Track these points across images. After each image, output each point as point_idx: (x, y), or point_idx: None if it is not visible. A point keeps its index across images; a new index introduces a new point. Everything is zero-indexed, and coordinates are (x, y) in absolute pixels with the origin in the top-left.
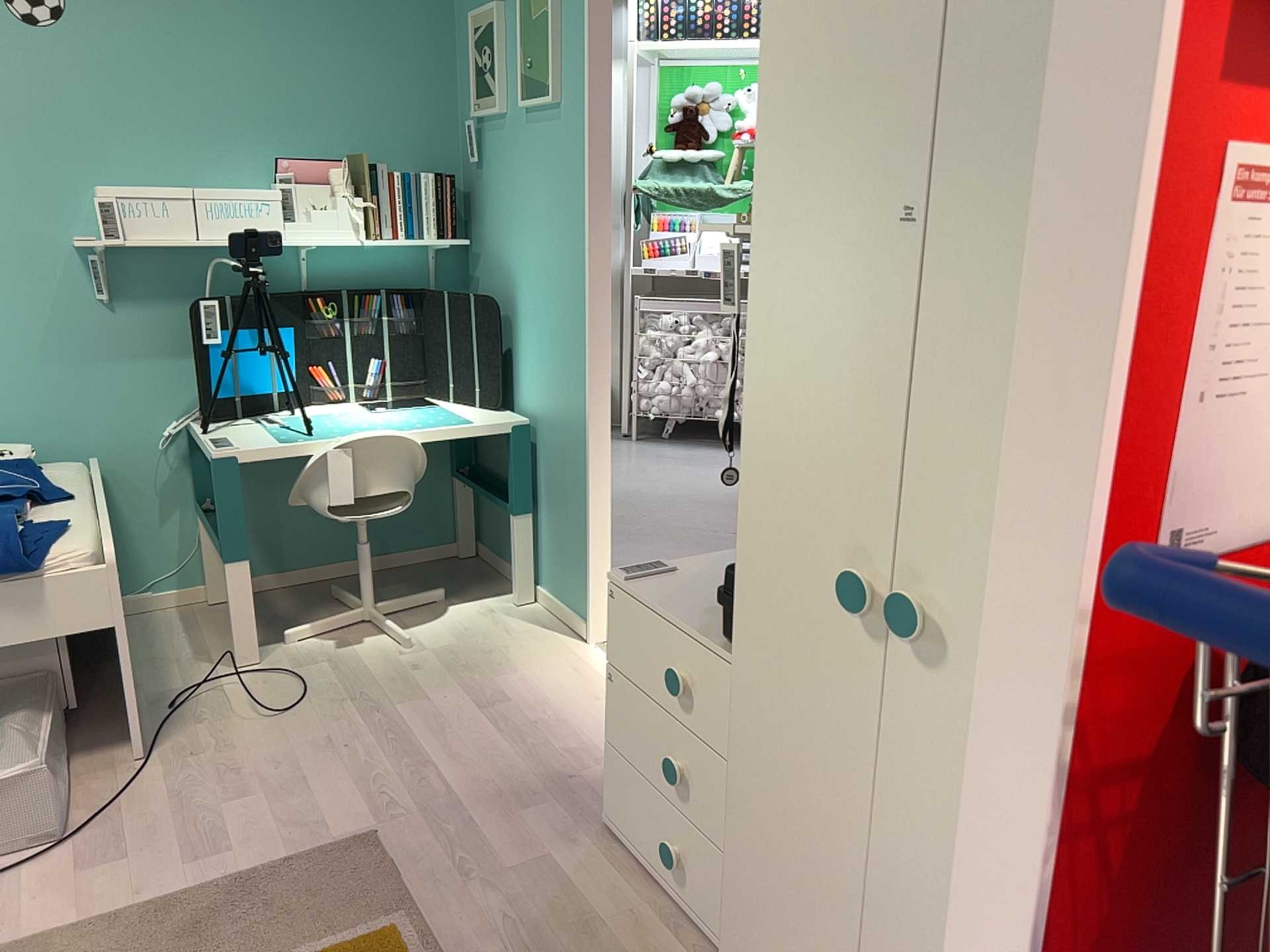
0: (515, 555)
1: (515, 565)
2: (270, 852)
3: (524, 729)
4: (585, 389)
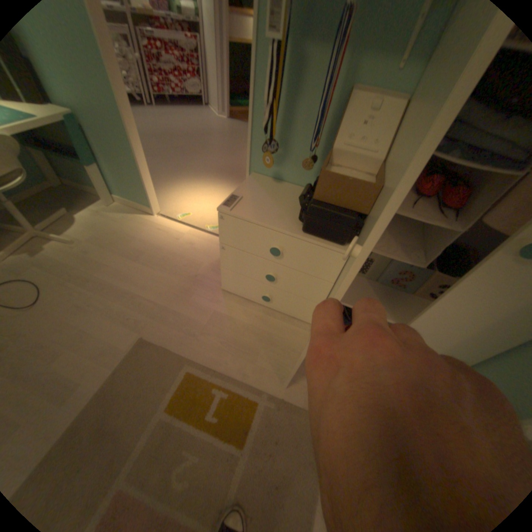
0: (90, 183)
1: (92, 187)
2: (100, 375)
3: (161, 264)
4: (113, 93)
